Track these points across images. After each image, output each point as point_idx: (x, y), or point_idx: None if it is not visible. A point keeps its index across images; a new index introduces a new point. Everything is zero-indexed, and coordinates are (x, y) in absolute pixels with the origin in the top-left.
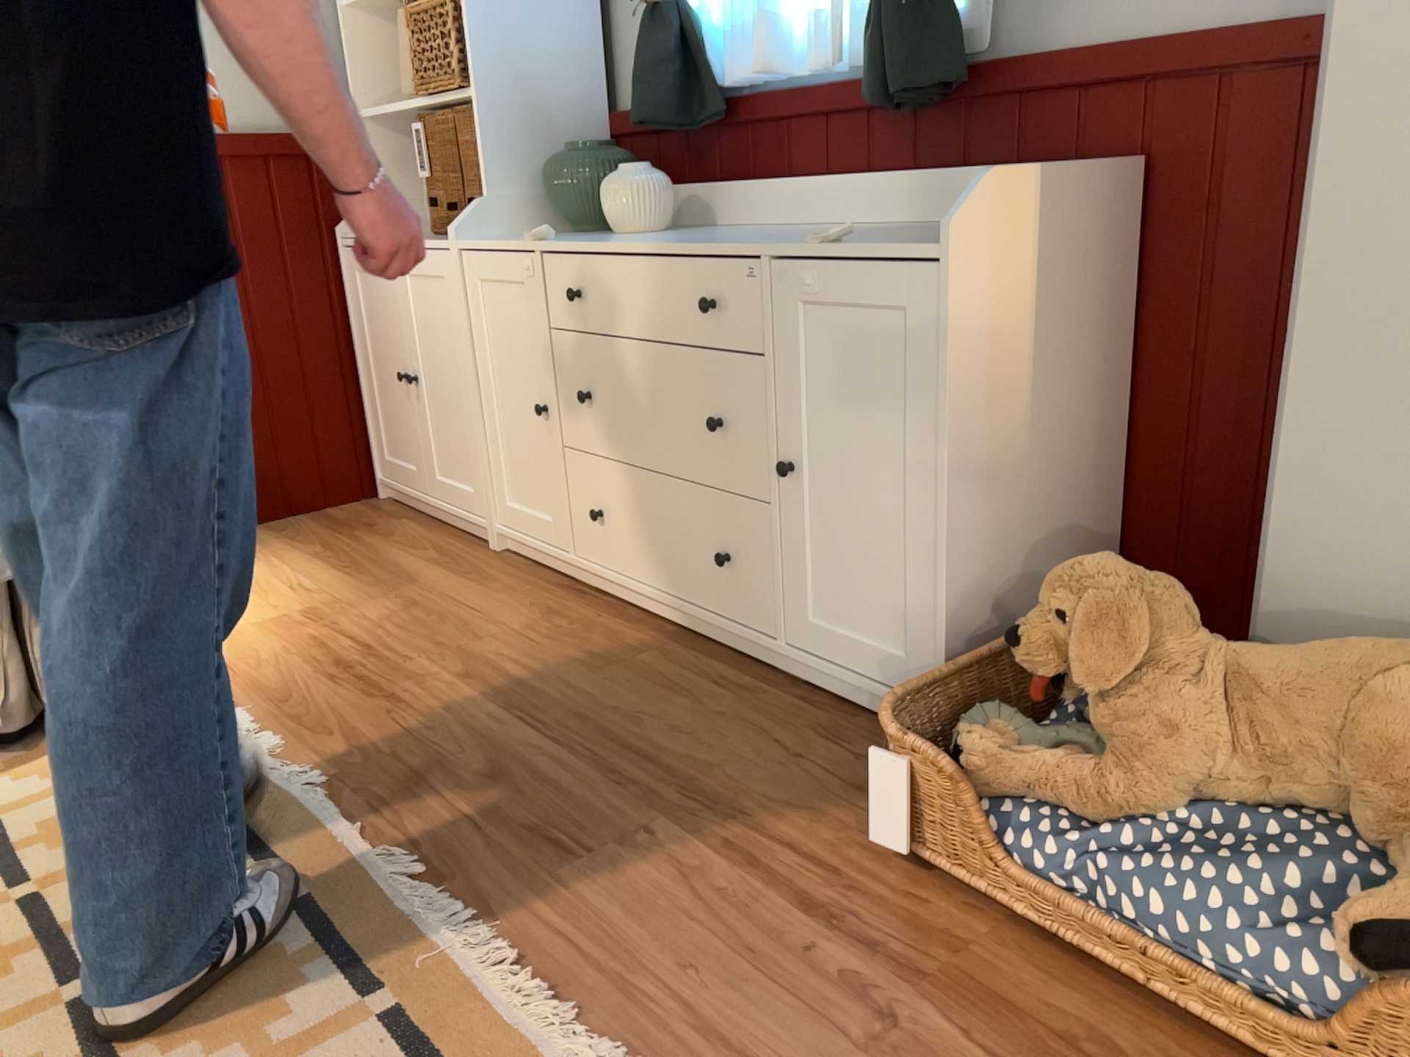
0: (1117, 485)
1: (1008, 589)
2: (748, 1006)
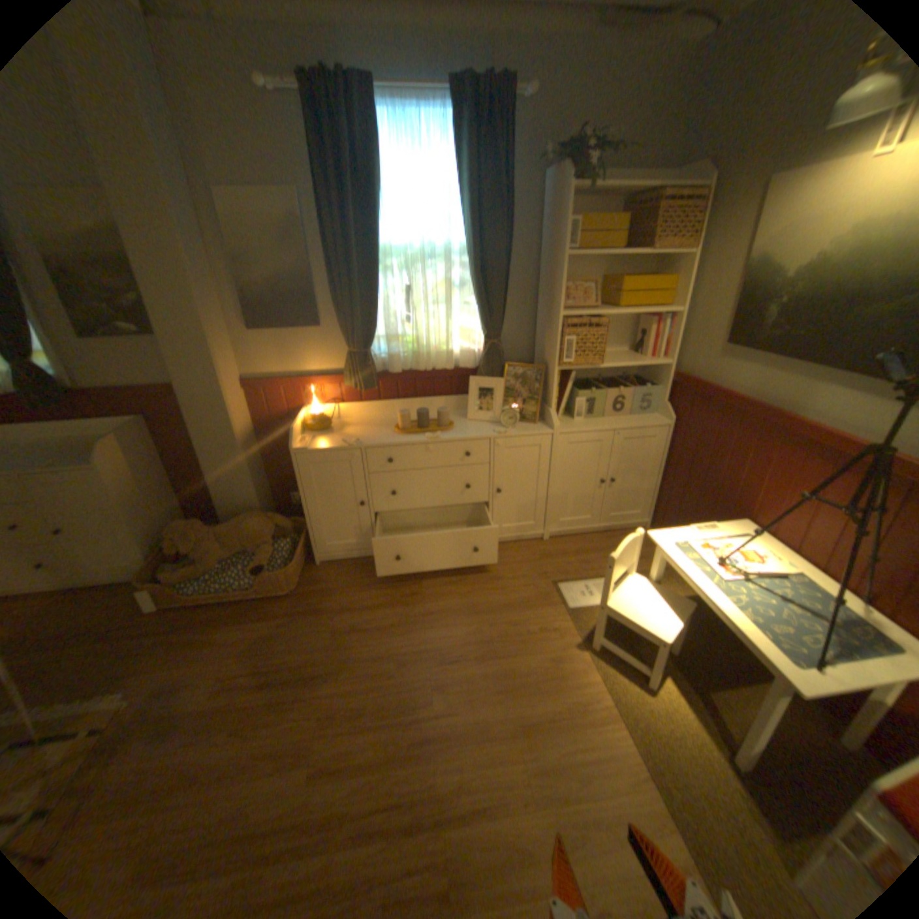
0: (172, 494)
1: (153, 535)
2: (129, 667)
